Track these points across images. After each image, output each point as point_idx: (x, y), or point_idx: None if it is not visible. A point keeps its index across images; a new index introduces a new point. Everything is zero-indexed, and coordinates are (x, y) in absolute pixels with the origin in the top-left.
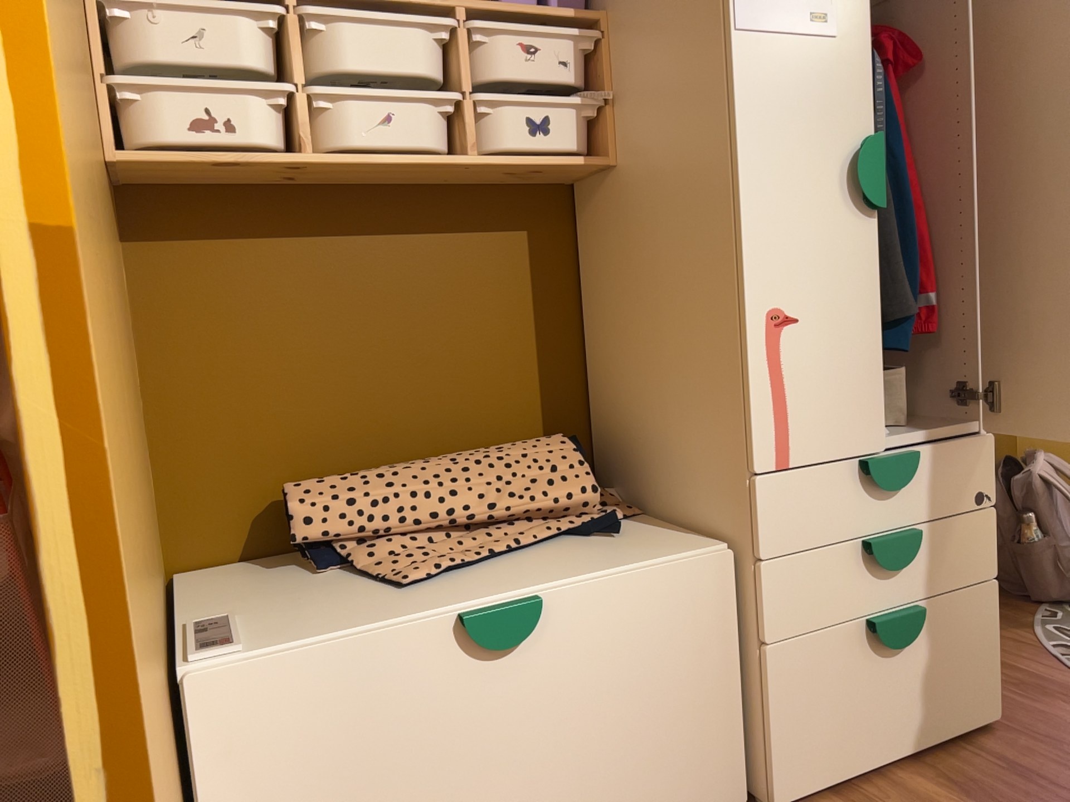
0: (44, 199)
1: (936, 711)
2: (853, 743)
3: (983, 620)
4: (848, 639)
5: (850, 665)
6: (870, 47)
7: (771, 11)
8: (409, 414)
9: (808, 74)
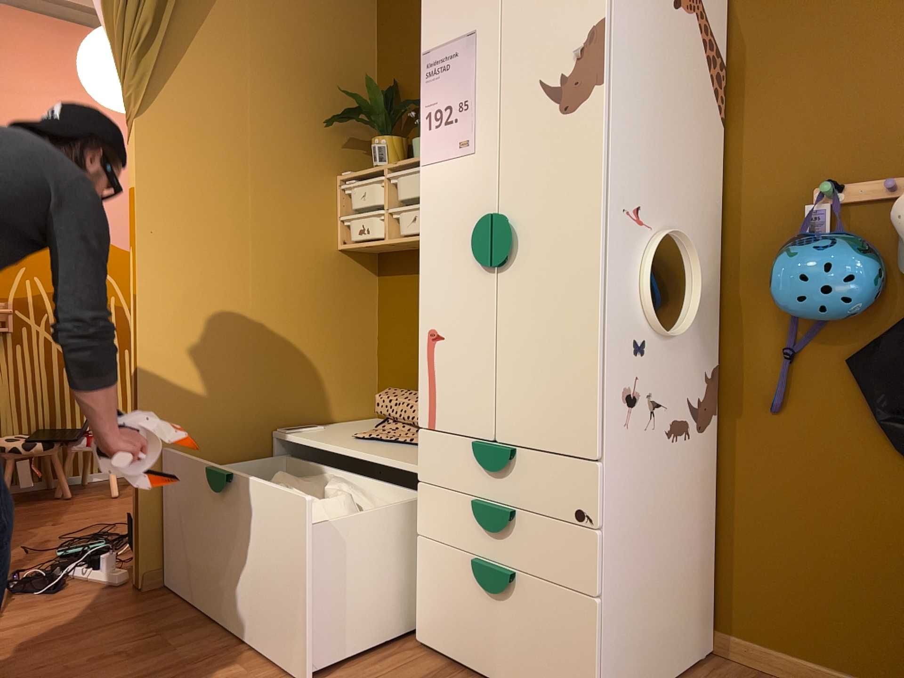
0: (139, 284)
1: (527, 672)
2: (463, 641)
3: (577, 629)
4: (463, 565)
5: (463, 584)
6: (497, 152)
7: (438, 148)
8: None
9: (457, 181)
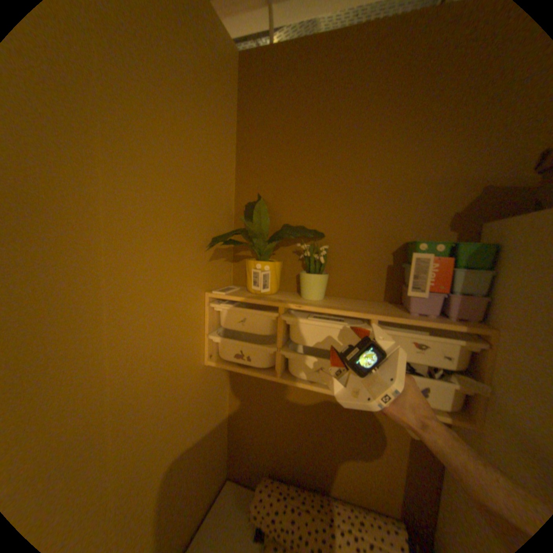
0: None
1: None
2: None
3: None
4: None
5: None
6: None
7: None
8: (326, 467)
9: None
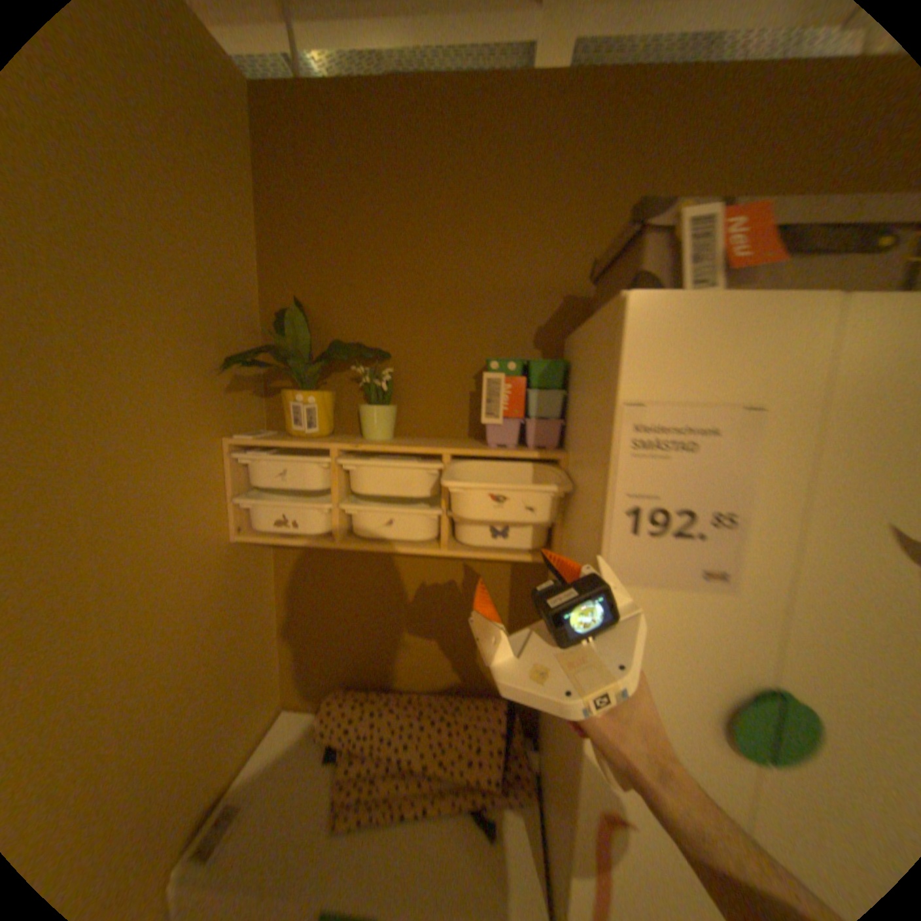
0: None
1: None
2: None
3: None
4: None
5: None
6: (790, 605)
7: (654, 568)
8: (415, 661)
9: (693, 626)
